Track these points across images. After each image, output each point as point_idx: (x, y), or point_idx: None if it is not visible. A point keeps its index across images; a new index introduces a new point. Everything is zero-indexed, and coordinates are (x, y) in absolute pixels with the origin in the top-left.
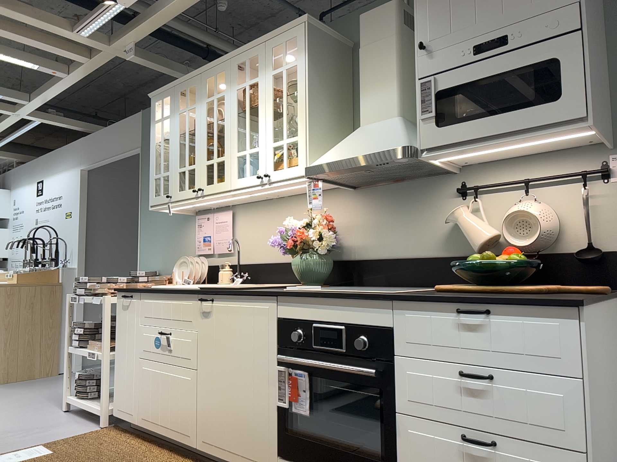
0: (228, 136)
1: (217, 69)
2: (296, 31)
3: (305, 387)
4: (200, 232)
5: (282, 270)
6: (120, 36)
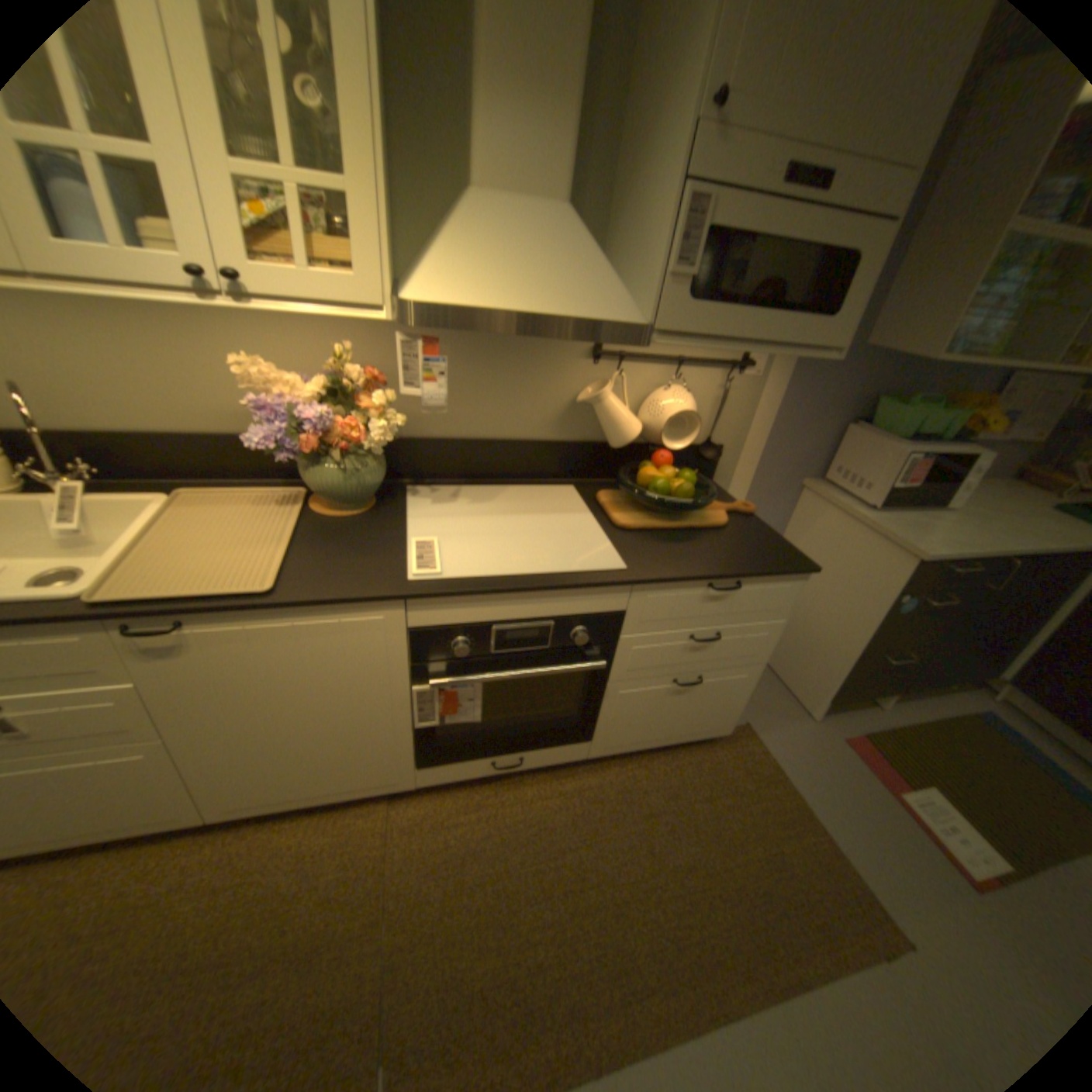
0: None
1: None
2: None
3: (474, 696)
4: None
5: (207, 450)
6: None
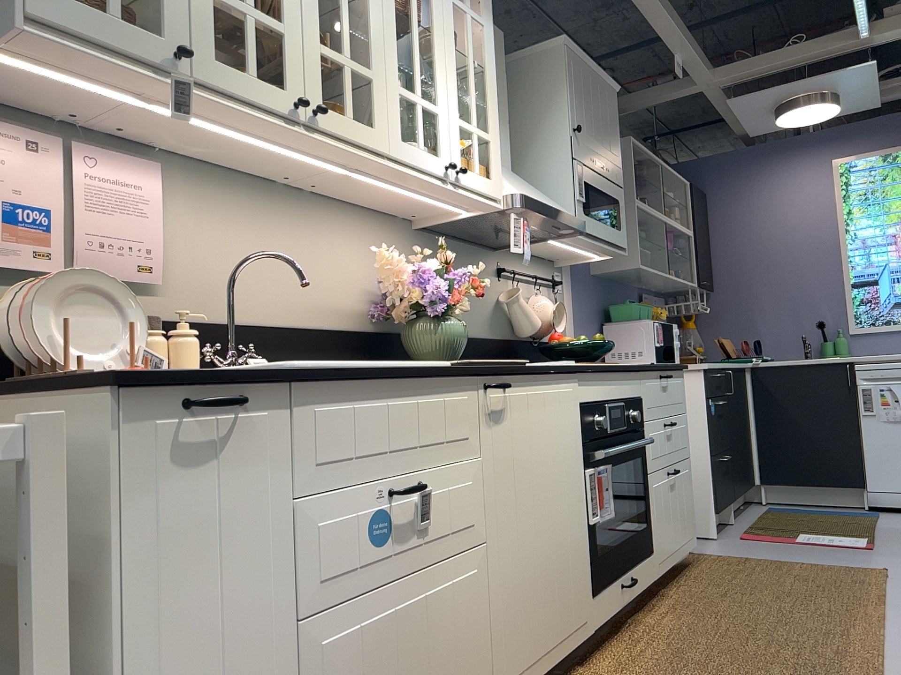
0: (379, 35)
1: None
2: None
3: (608, 482)
4: None
5: (310, 343)
6: None
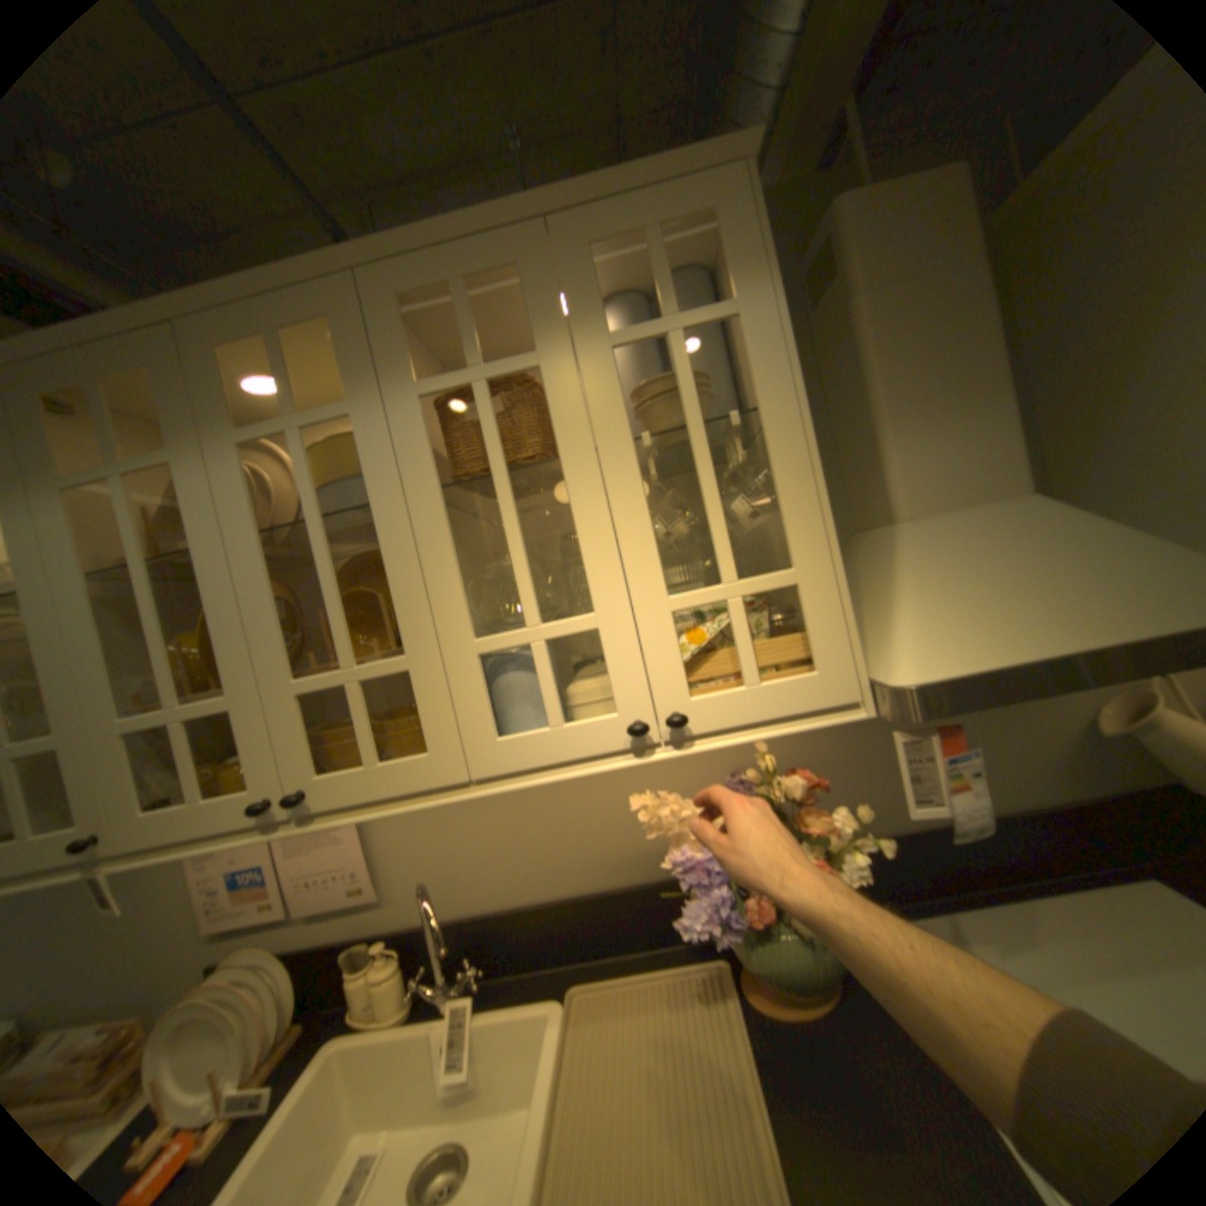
0: (410, 576)
1: (277, 304)
2: (711, 184)
3: None
4: (212, 860)
5: (591, 917)
6: None
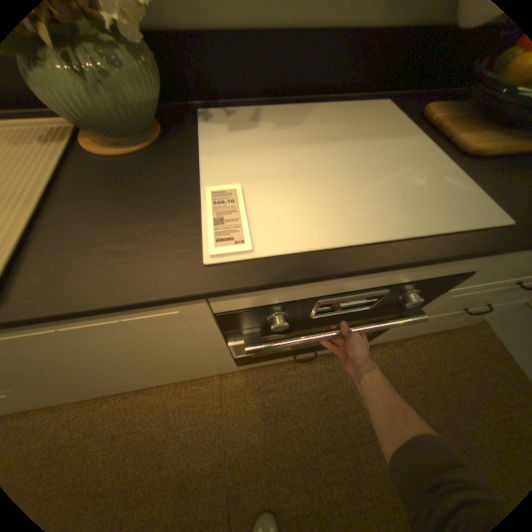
0: None
1: None
2: None
3: None
4: None
5: None
6: None
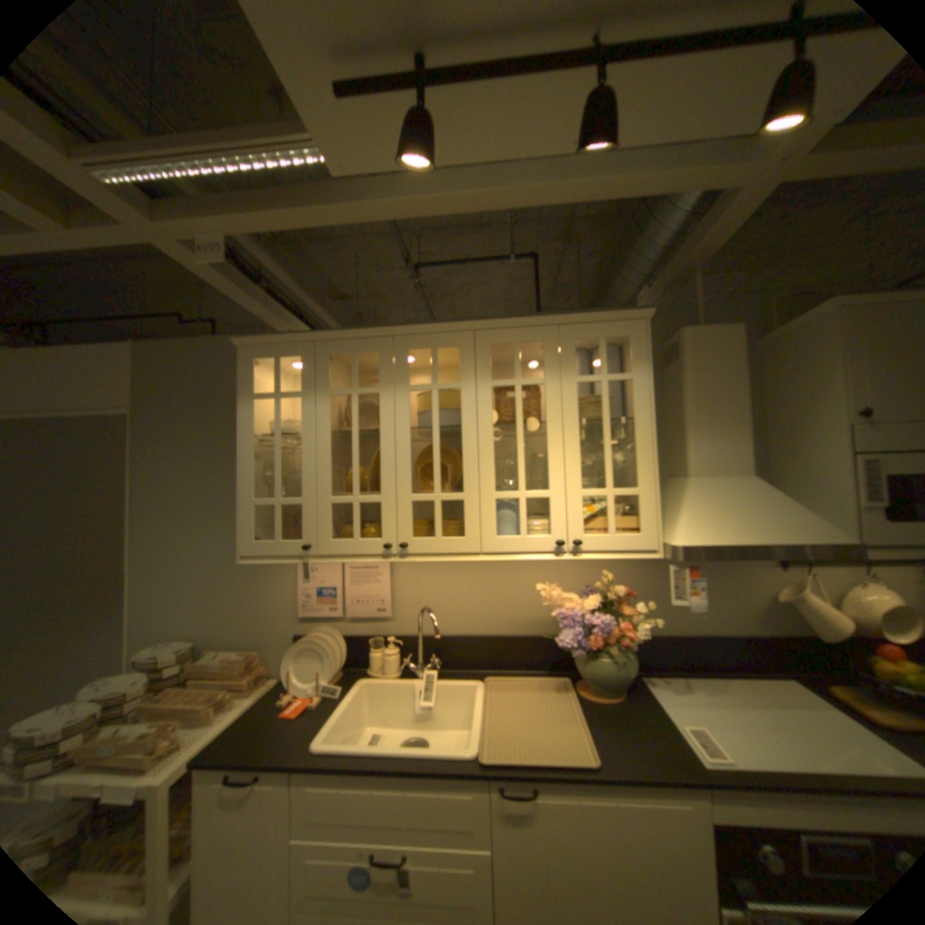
0: (474, 460)
1: (440, 338)
2: (631, 326)
3: None
4: (313, 580)
5: (501, 648)
6: (190, 206)
